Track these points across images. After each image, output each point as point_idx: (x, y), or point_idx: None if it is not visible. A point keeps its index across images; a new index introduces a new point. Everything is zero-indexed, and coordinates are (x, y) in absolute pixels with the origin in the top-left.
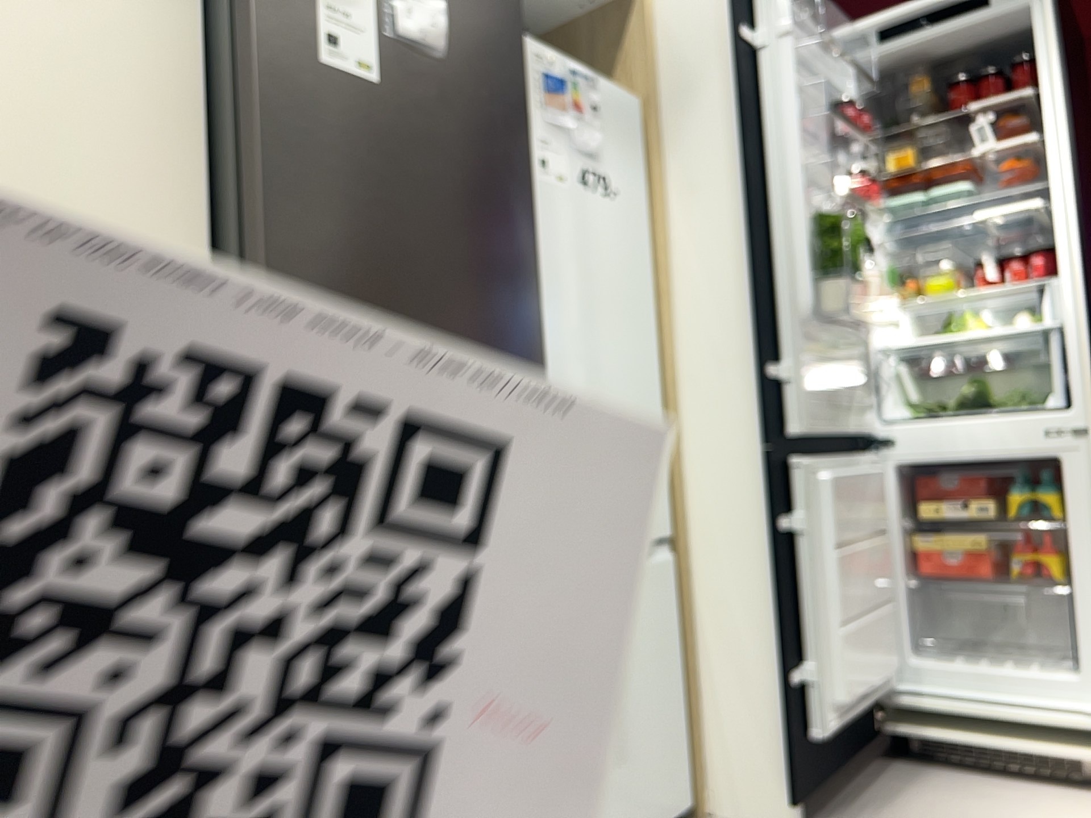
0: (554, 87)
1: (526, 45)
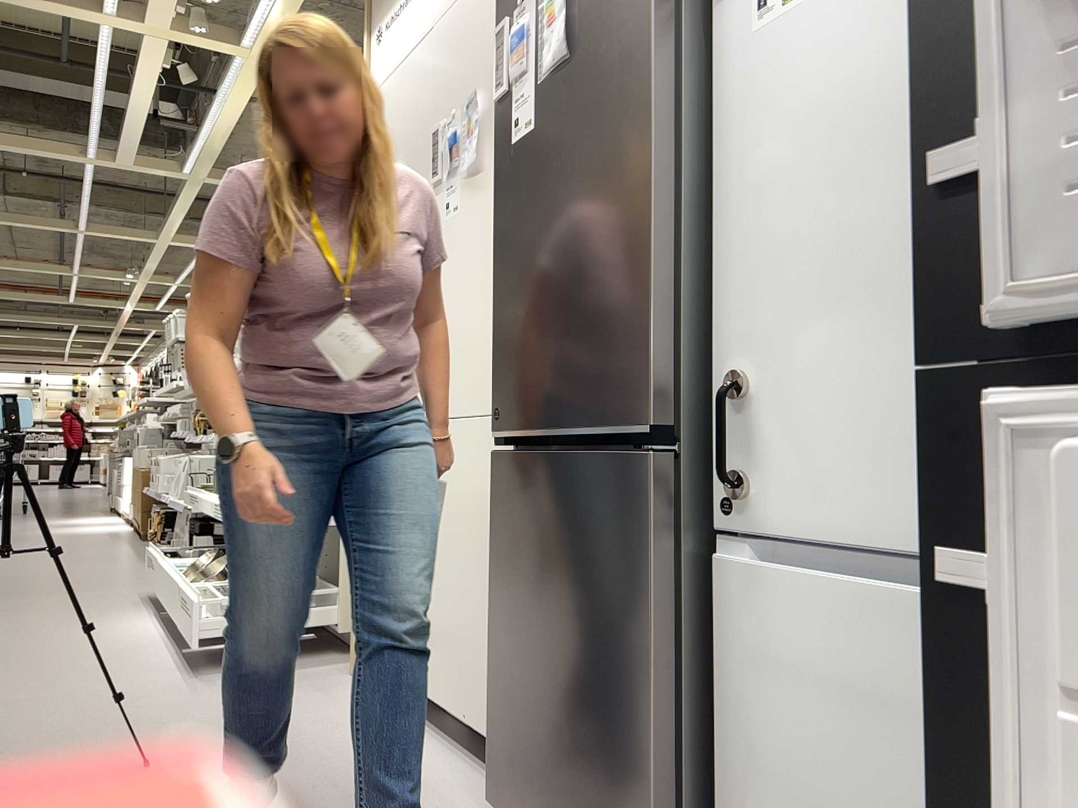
0: None
1: None
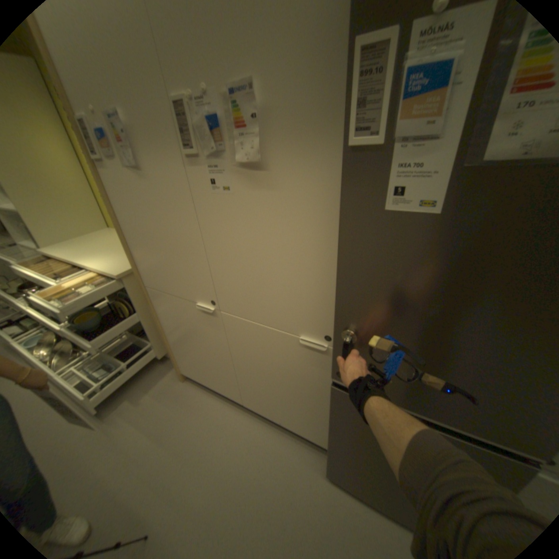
0: None
1: None
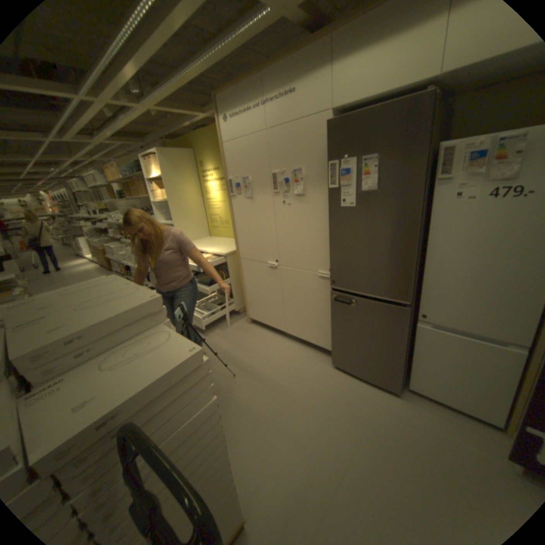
0: (476, 157)
1: (458, 145)
